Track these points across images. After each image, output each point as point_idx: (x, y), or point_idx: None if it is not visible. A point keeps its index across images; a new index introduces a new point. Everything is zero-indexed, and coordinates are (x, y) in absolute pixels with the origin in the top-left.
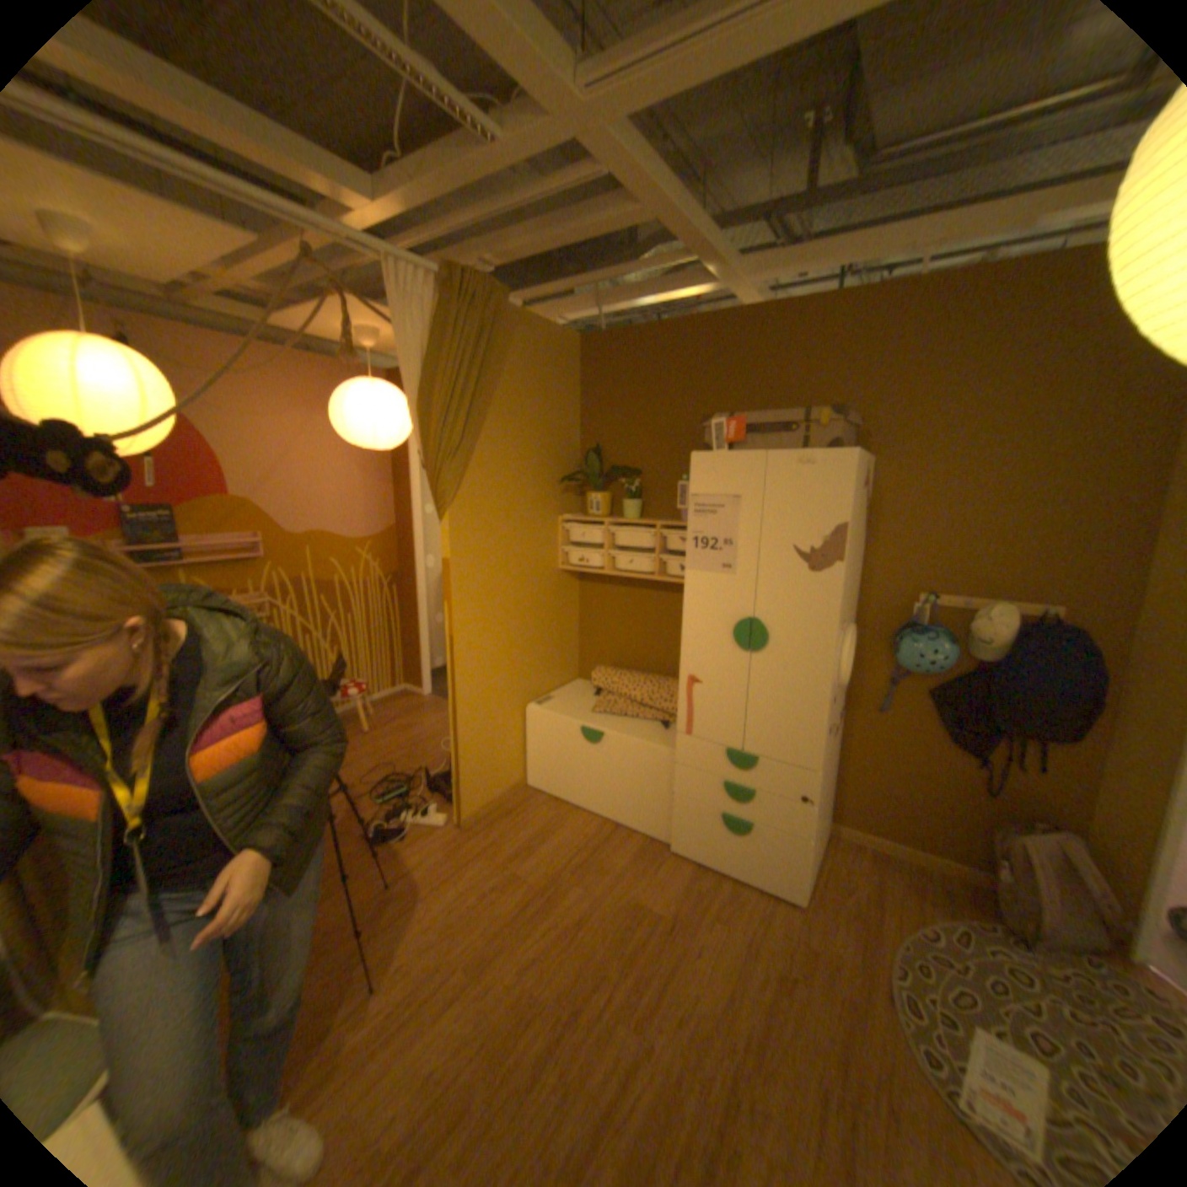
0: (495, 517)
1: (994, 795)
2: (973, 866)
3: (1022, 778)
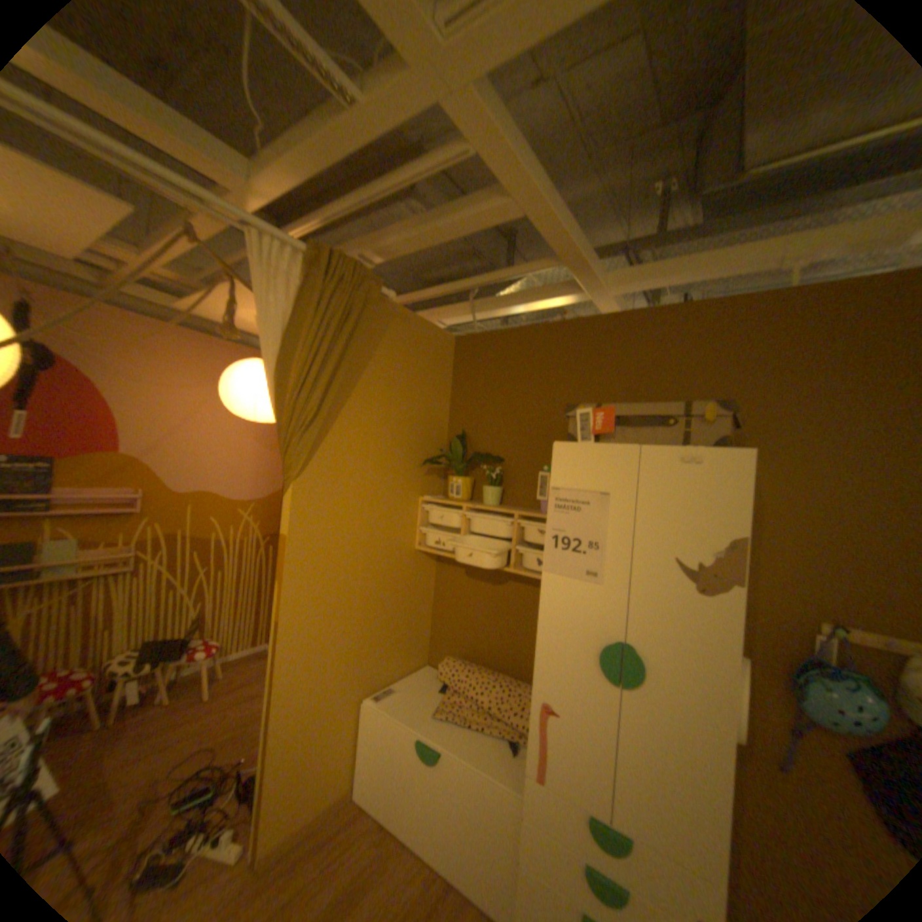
0: (350, 493)
1: None
2: None
3: None
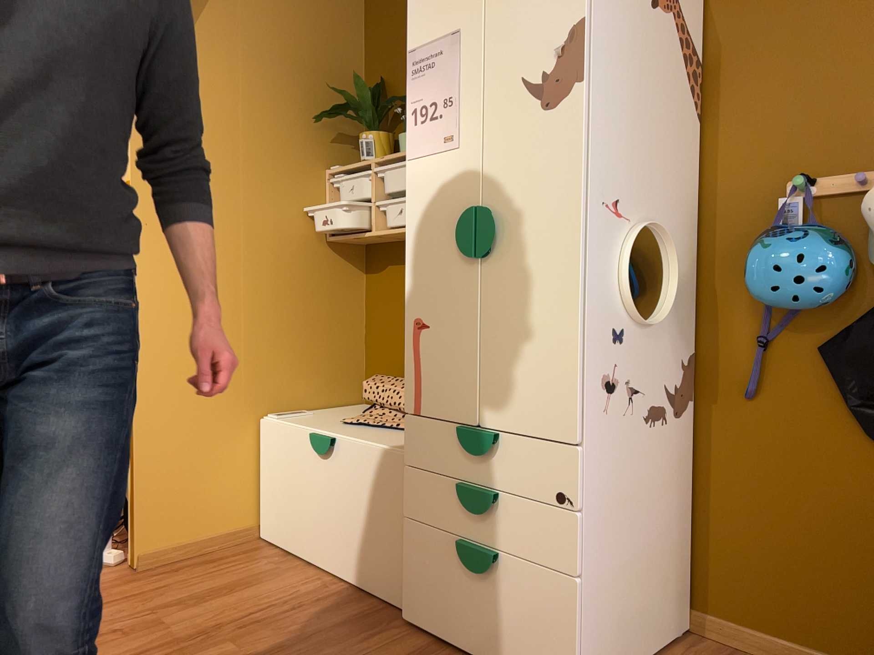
0: (215, 144)
1: None
2: None
3: None
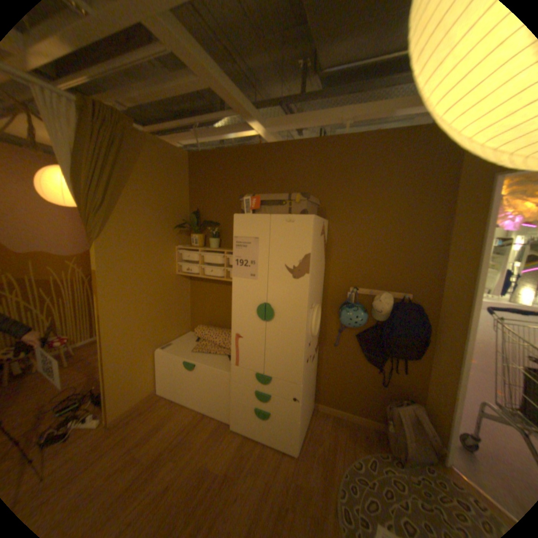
0: (131, 246)
1: (386, 385)
2: (378, 421)
3: (398, 377)
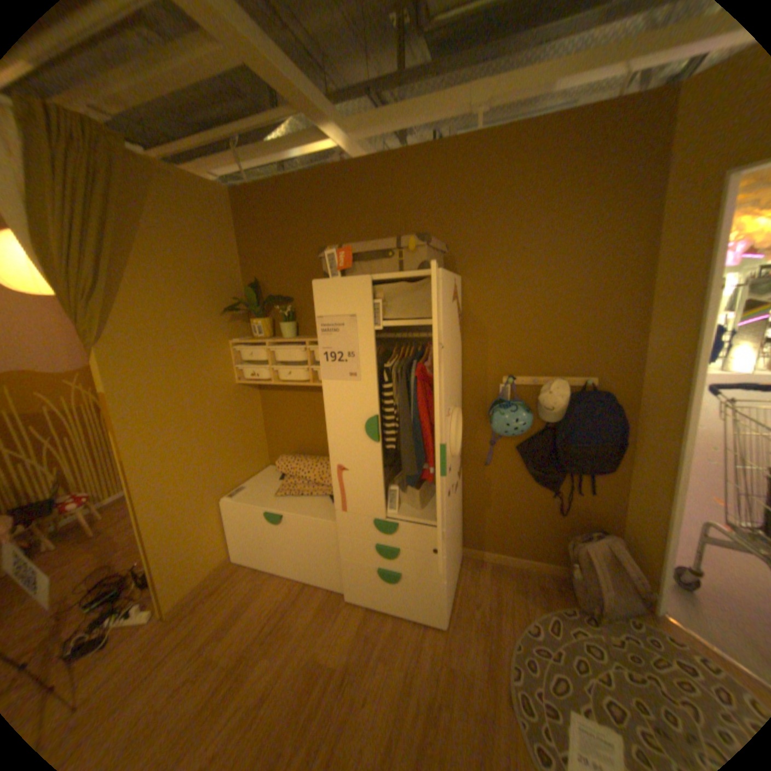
0: (157, 348)
1: (565, 513)
2: (557, 564)
3: (581, 500)
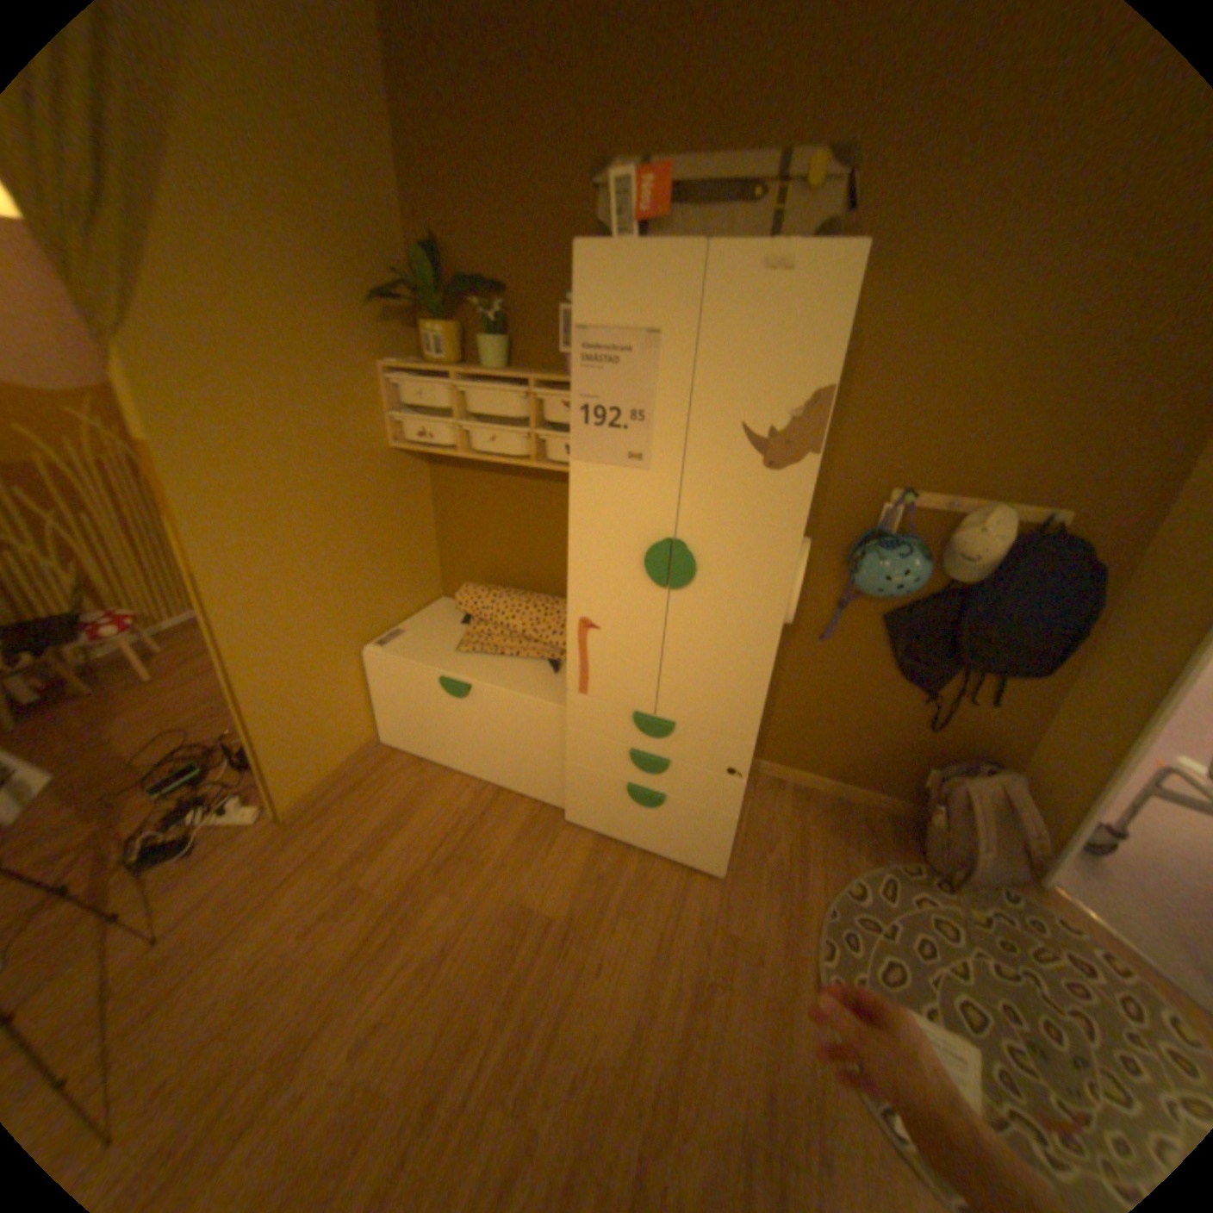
0: (245, 359)
1: (936, 729)
2: (899, 797)
3: (971, 712)
